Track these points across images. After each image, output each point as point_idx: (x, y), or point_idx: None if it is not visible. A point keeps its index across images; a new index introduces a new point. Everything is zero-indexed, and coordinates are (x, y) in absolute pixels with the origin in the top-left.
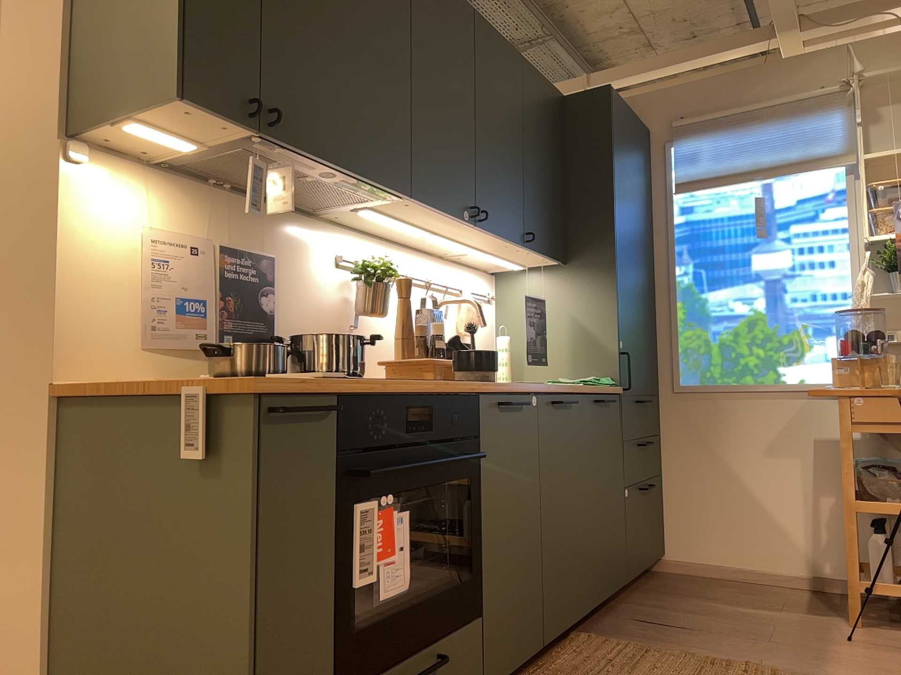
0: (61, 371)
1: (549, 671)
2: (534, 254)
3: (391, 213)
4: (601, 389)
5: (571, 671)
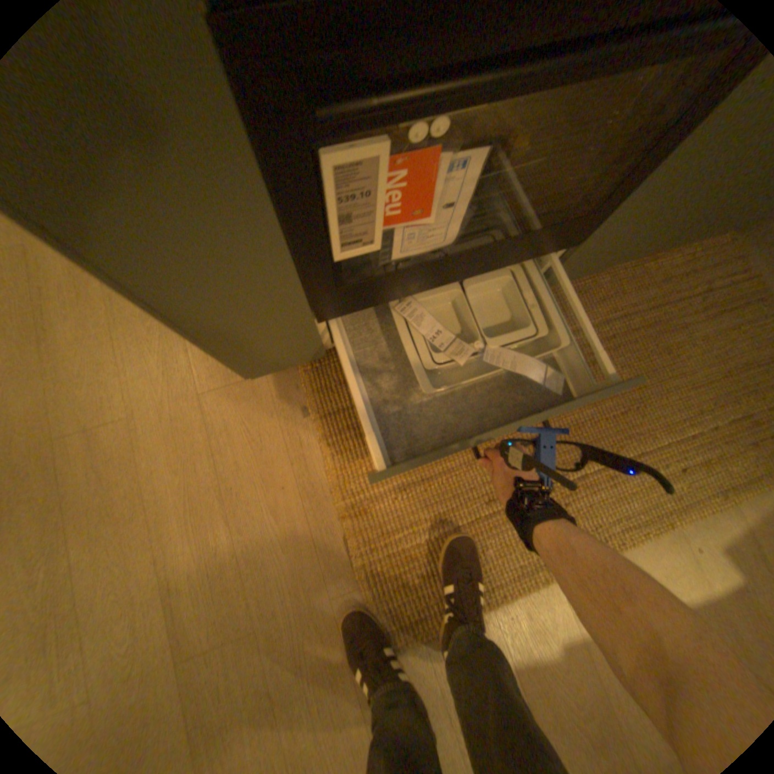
0: None
1: (638, 268)
2: None
3: None
4: None
5: (657, 281)
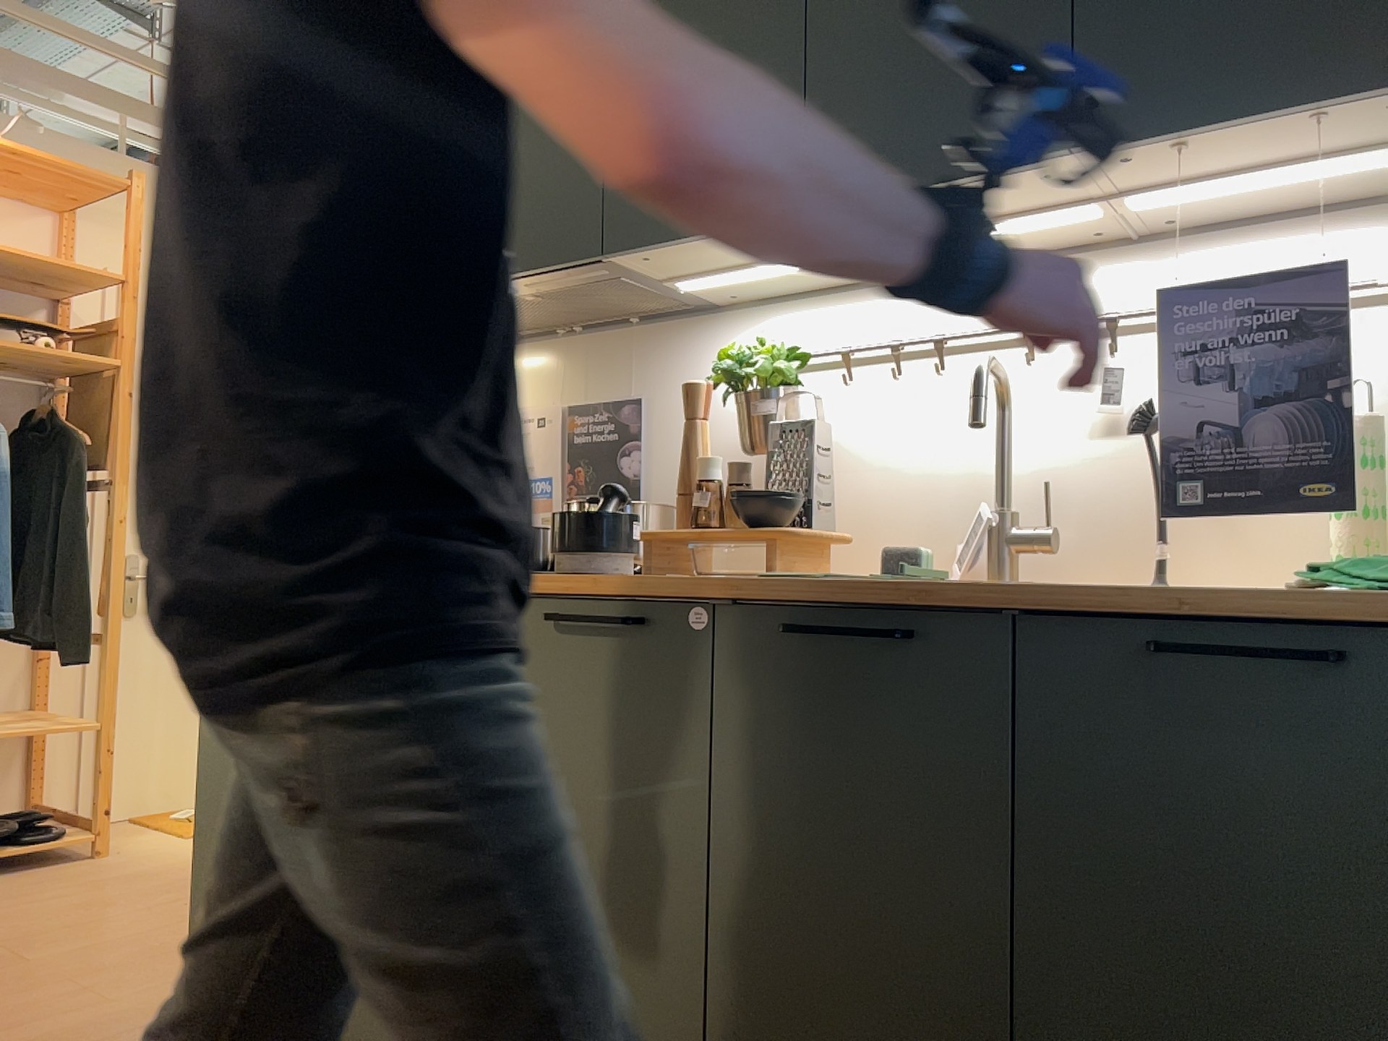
0: None
1: None
2: (1236, 136)
3: (715, 267)
4: (1269, 602)
5: None
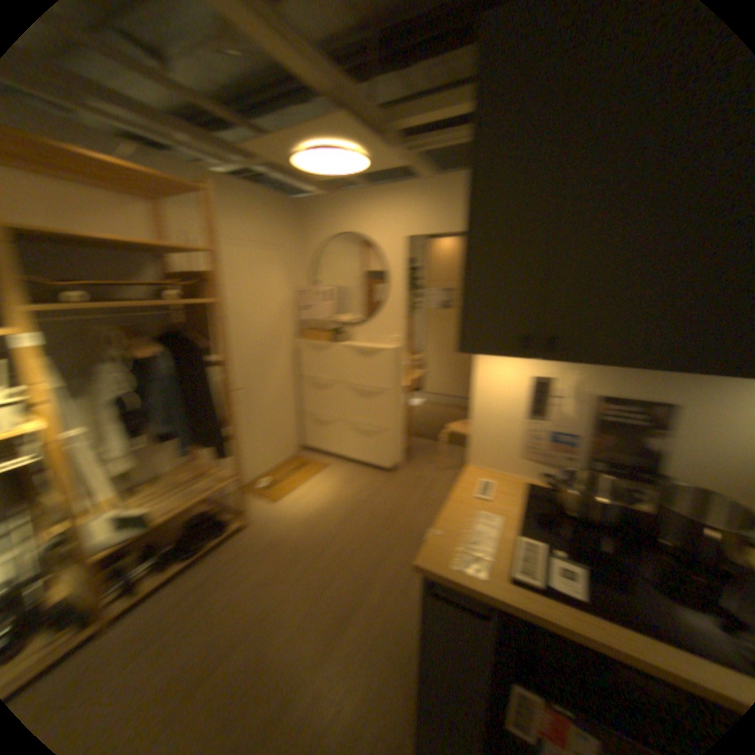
0: (474, 459)
1: None
2: None
3: None
4: None
5: None
